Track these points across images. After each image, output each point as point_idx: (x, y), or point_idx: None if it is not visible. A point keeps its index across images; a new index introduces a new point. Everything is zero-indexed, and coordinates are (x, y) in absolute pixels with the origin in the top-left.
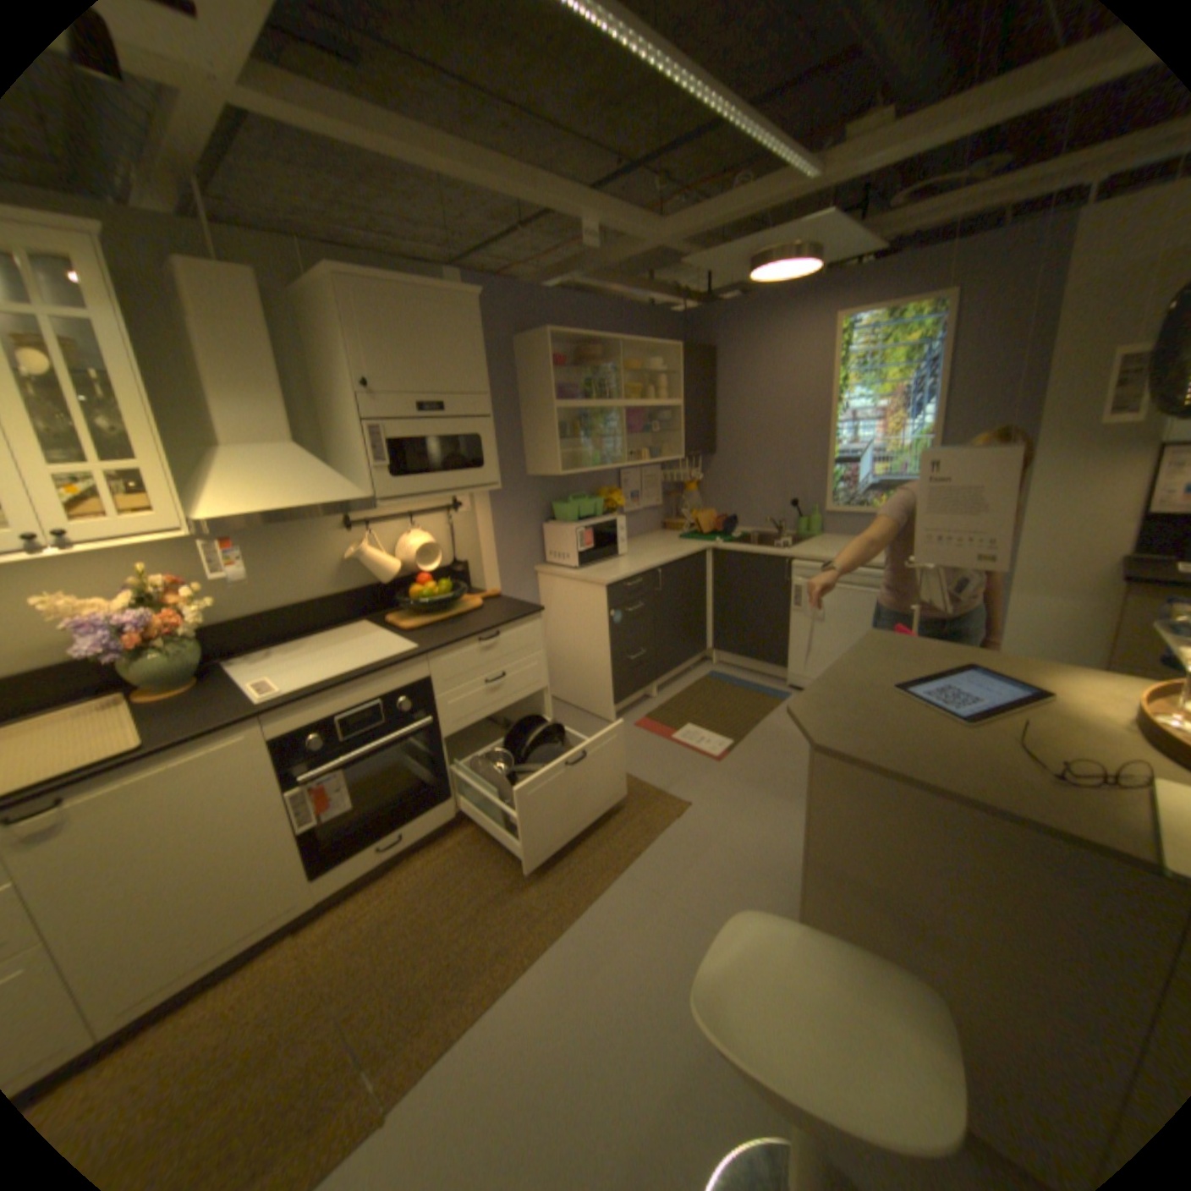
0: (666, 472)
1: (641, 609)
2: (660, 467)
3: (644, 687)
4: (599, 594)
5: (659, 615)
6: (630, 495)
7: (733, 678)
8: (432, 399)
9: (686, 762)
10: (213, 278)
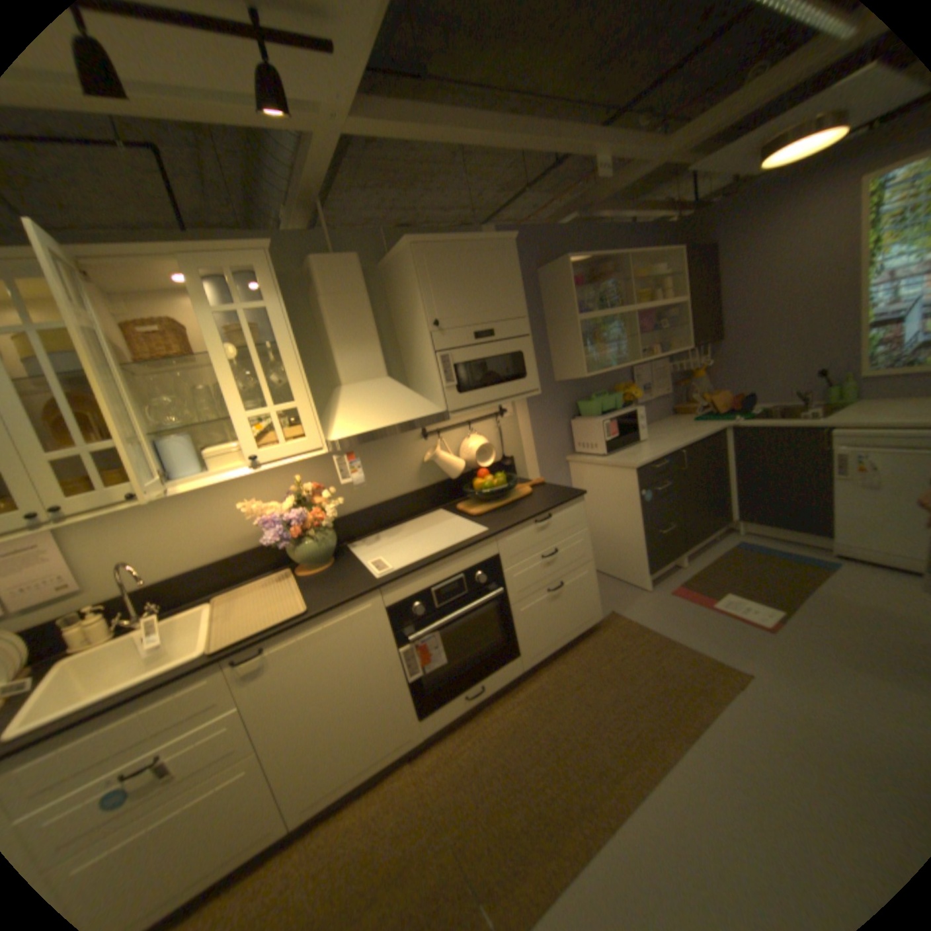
0: (674, 364)
1: (670, 488)
2: (668, 360)
3: (677, 559)
4: (630, 477)
5: (687, 492)
6: (643, 387)
7: (768, 548)
8: (484, 329)
9: (737, 633)
10: (333, 267)
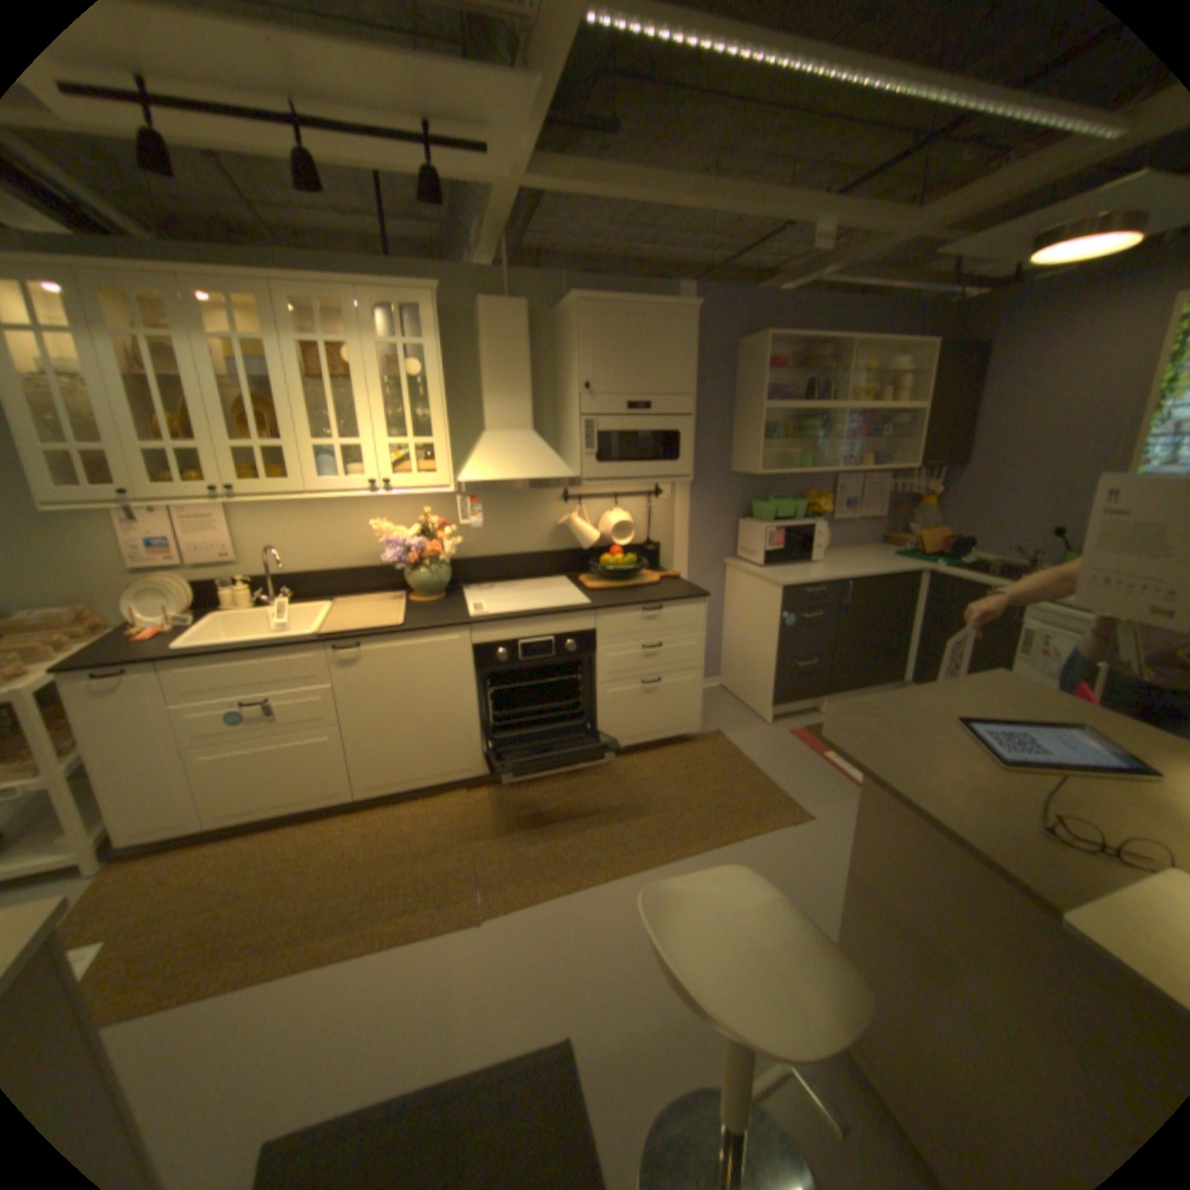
0: (900, 482)
1: (822, 619)
2: (891, 475)
3: (813, 699)
4: (776, 595)
5: (844, 630)
6: (846, 501)
7: None
8: (640, 400)
9: (829, 782)
10: (499, 311)
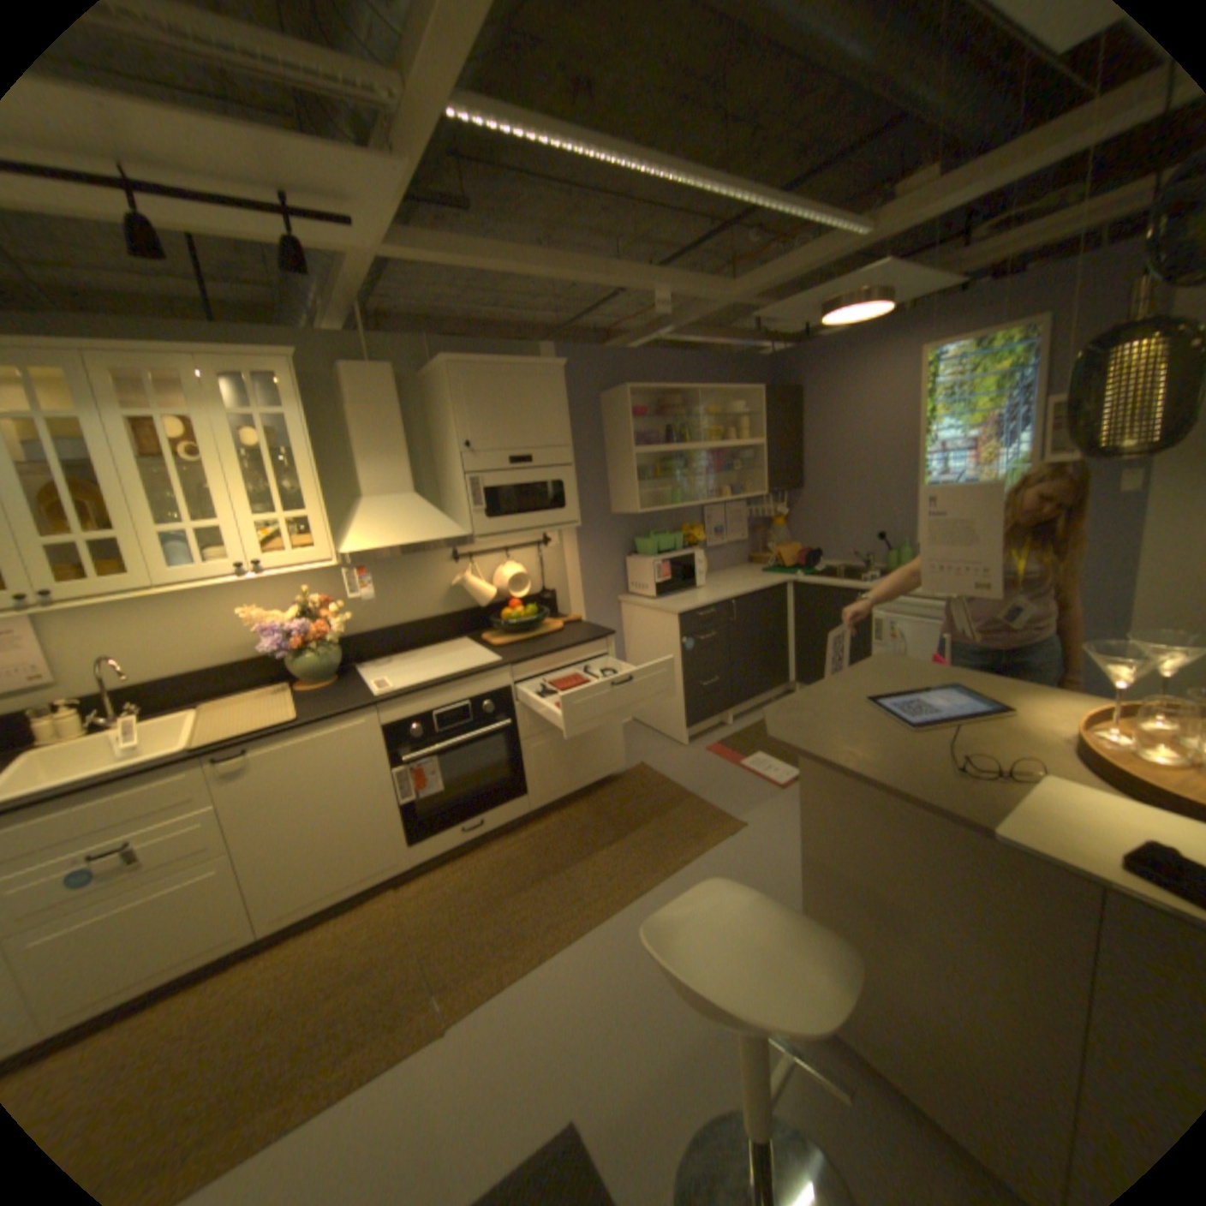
0: (753, 508)
1: (715, 638)
2: (745, 503)
3: (719, 714)
4: (672, 623)
5: (735, 645)
6: (713, 530)
7: None
8: (522, 454)
9: (751, 787)
10: (364, 375)
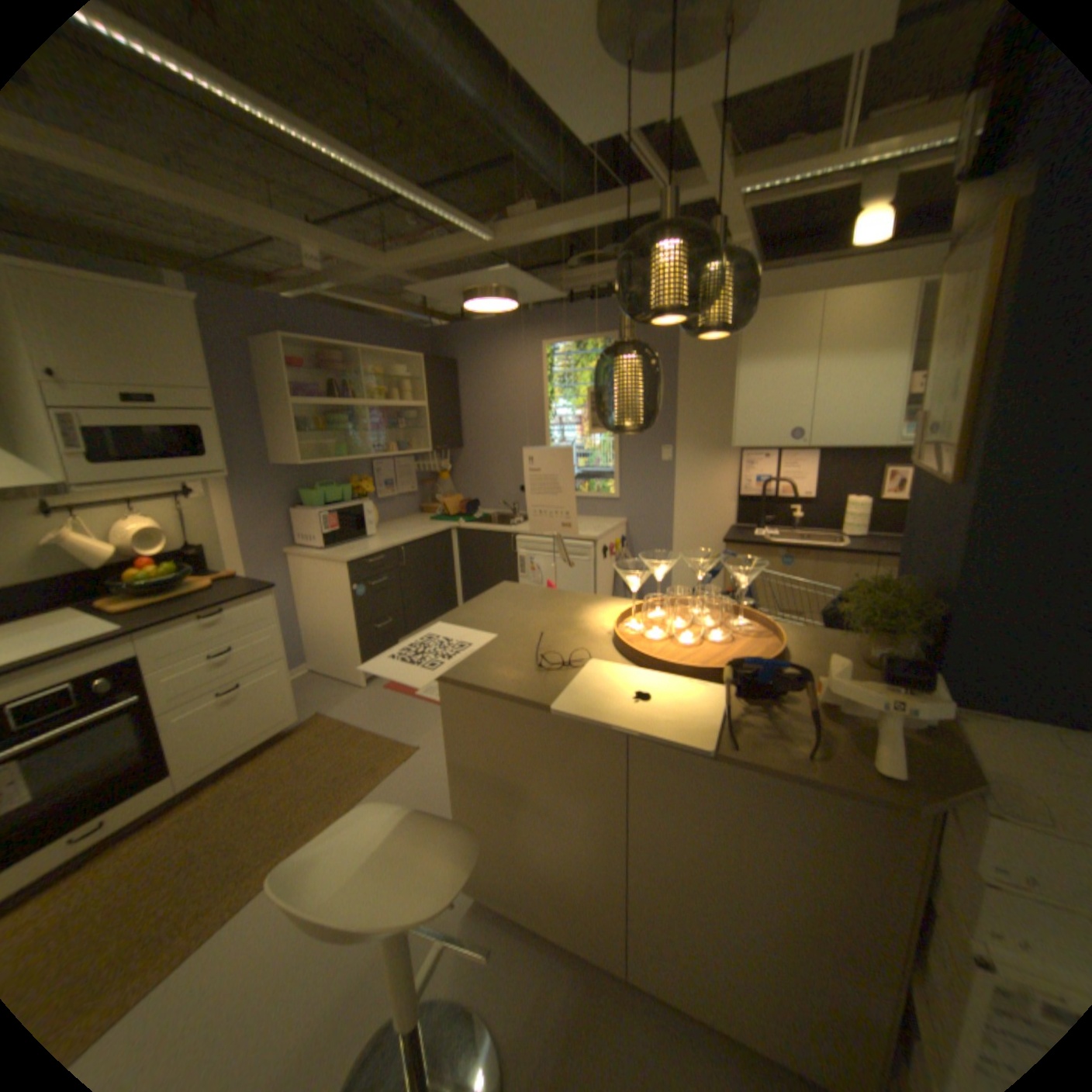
0: (422, 463)
1: (387, 582)
2: (414, 459)
3: None
4: (343, 571)
5: (408, 587)
6: (385, 482)
7: None
8: (141, 391)
9: (424, 713)
10: None
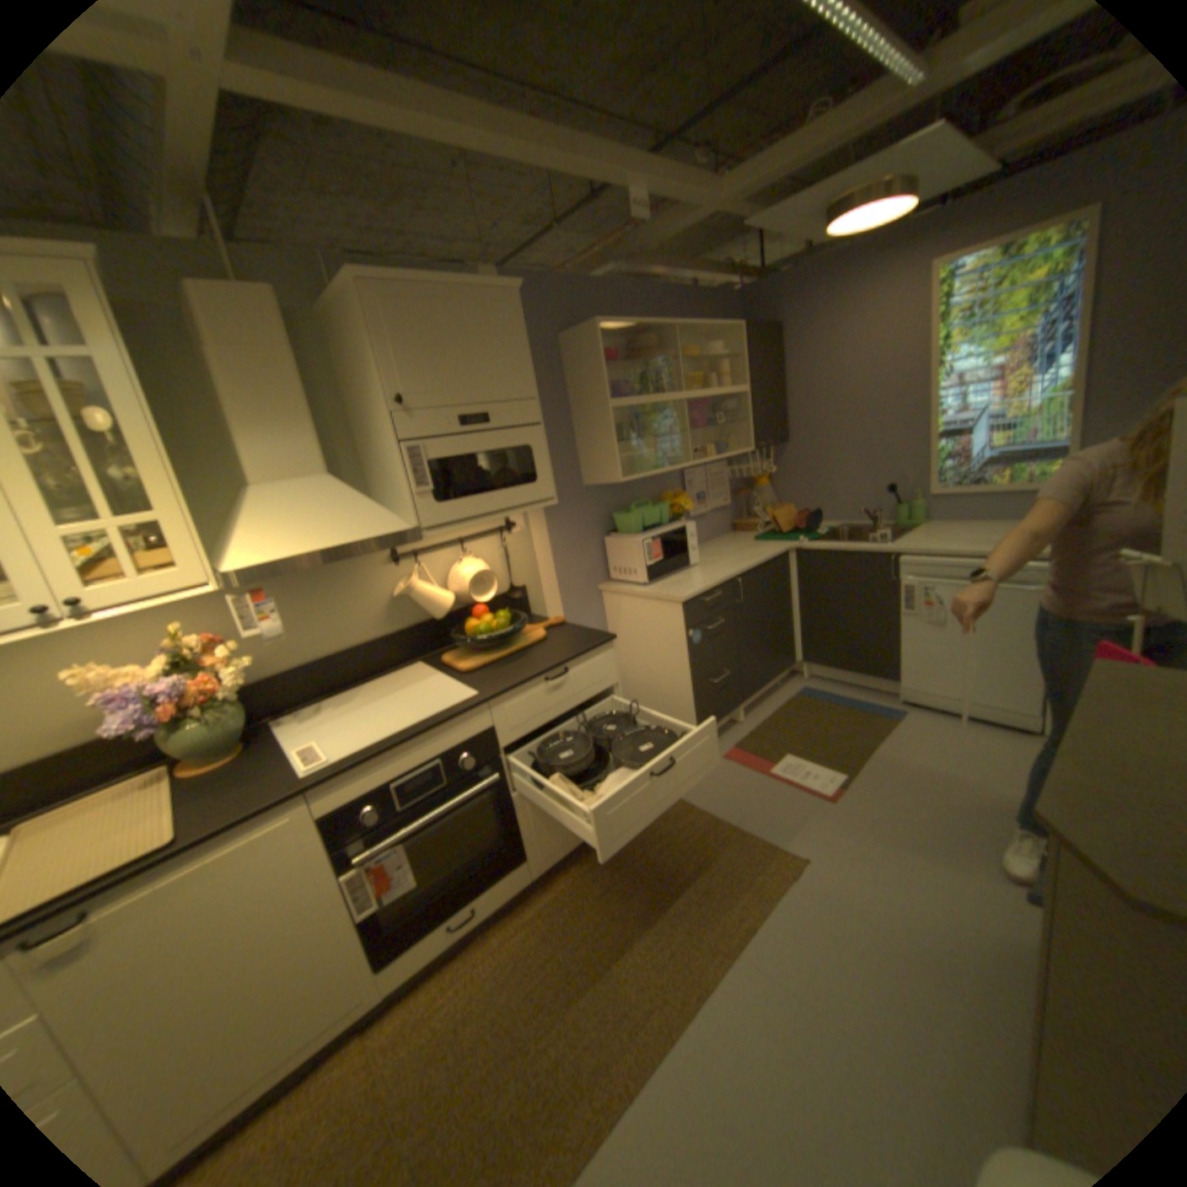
0: (733, 468)
1: (722, 625)
2: (725, 463)
3: (731, 712)
4: (674, 613)
5: (742, 630)
6: (695, 496)
7: (832, 694)
8: (474, 411)
9: (793, 805)
10: (227, 300)
